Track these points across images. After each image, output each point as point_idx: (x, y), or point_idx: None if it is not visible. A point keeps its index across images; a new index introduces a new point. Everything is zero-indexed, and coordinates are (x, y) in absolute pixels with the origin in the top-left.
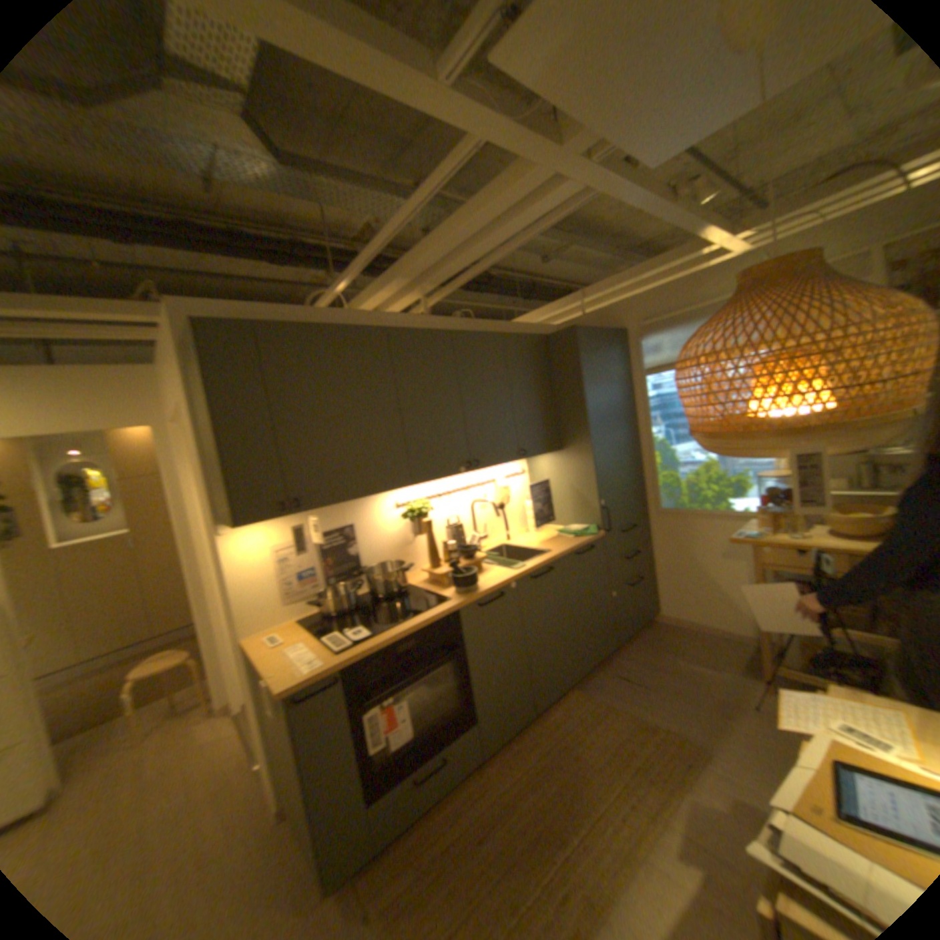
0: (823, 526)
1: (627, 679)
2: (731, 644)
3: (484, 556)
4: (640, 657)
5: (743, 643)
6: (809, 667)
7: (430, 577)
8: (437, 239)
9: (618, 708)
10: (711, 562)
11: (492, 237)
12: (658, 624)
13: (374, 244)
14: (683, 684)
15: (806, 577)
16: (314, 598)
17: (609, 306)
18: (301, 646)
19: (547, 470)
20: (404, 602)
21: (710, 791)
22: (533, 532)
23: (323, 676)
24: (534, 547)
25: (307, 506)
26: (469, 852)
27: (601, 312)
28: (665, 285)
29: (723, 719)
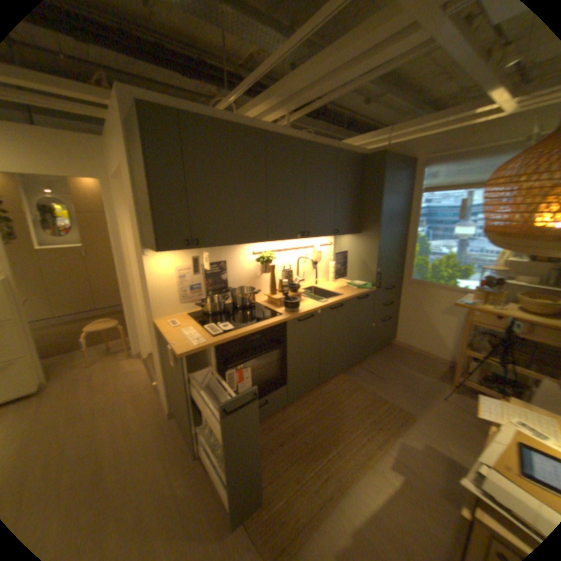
0: (515, 304)
1: (372, 372)
2: (435, 362)
3: (302, 291)
4: (381, 361)
5: (442, 362)
6: (482, 382)
7: (269, 299)
8: (311, 67)
9: (366, 387)
10: (435, 315)
11: (350, 71)
12: (393, 345)
13: (267, 65)
14: (404, 380)
15: (494, 332)
16: (200, 301)
17: (409, 140)
18: (192, 328)
19: (347, 245)
20: (254, 311)
21: (413, 438)
22: (332, 282)
23: (207, 347)
24: (333, 291)
25: (202, 245)
26: (276, 449)
27: (402, 144)
28: (452, 130)
29: (426, 402)
